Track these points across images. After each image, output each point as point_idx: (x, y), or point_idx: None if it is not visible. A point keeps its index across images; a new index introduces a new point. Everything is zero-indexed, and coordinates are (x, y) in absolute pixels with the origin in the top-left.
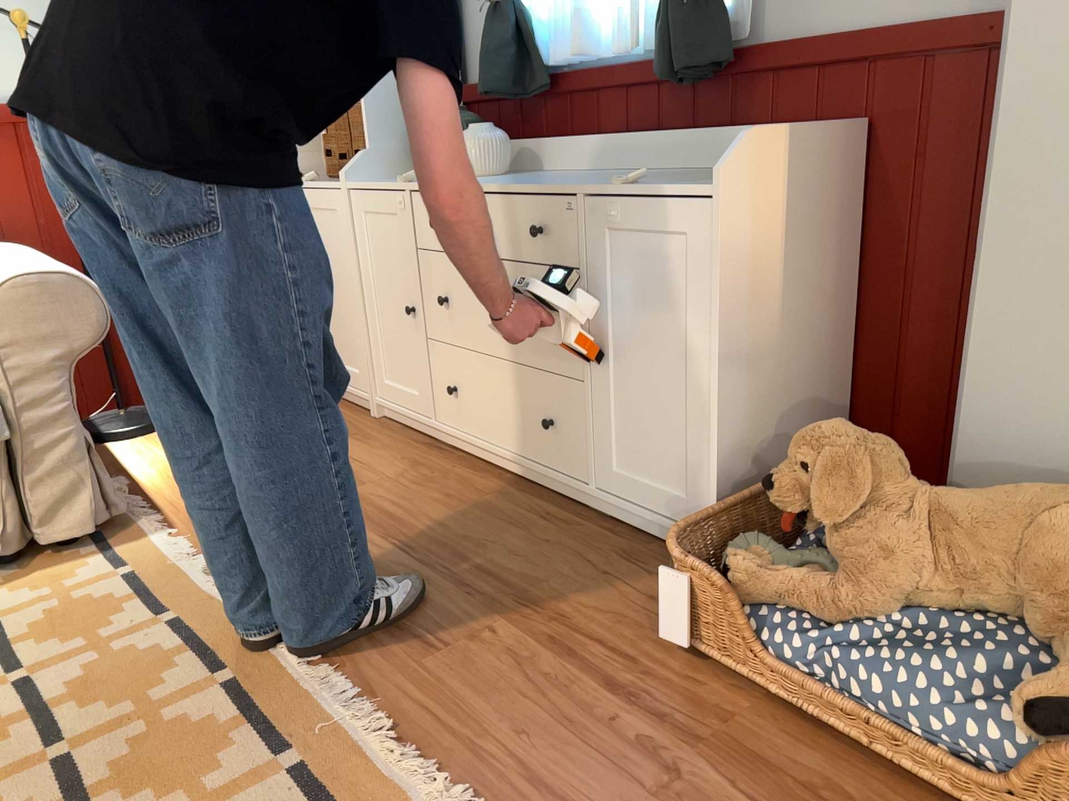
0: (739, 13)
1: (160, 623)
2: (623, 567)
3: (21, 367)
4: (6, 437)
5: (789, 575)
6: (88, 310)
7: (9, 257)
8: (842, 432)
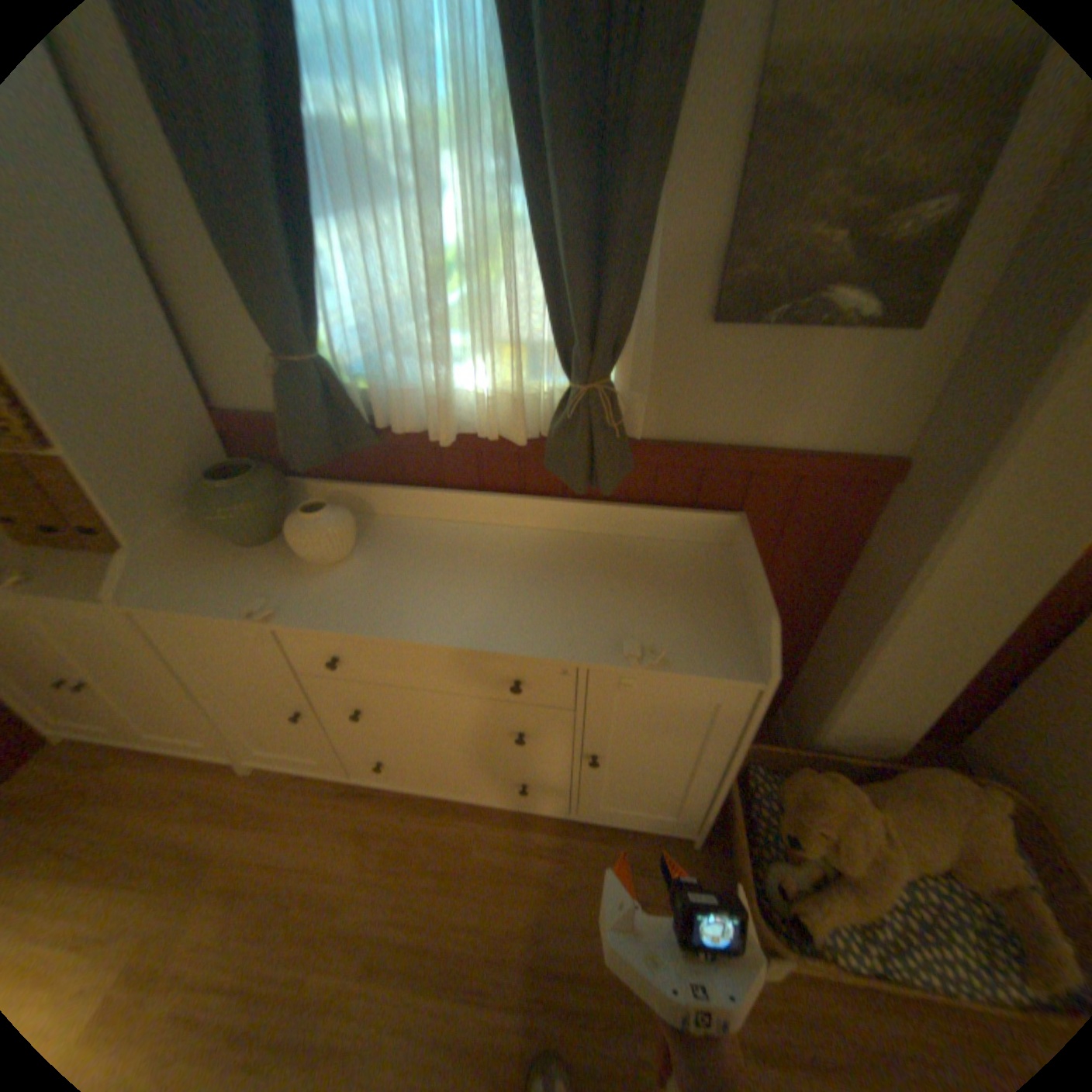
0: (632, 410)
1: None
2: (646, 884)
3: None
4: None
5: (834, 906)
6: None
7: None
8: (841, 799)
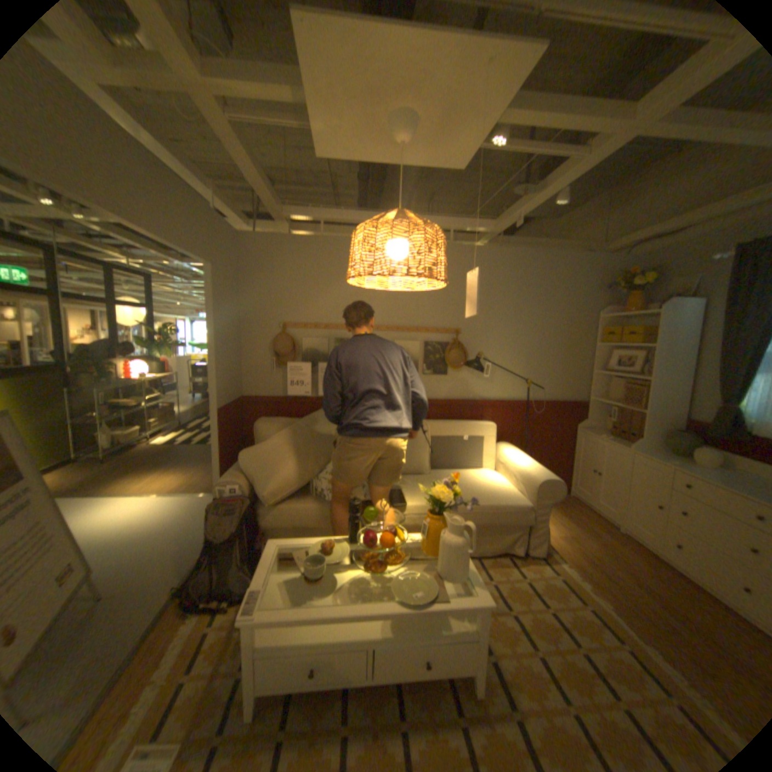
0: None
1: (589, 611)
2: None
3: (541, 504)
4: (533, 524)
5: None
6: (562, 491)
7: (522, 456)
8: None
